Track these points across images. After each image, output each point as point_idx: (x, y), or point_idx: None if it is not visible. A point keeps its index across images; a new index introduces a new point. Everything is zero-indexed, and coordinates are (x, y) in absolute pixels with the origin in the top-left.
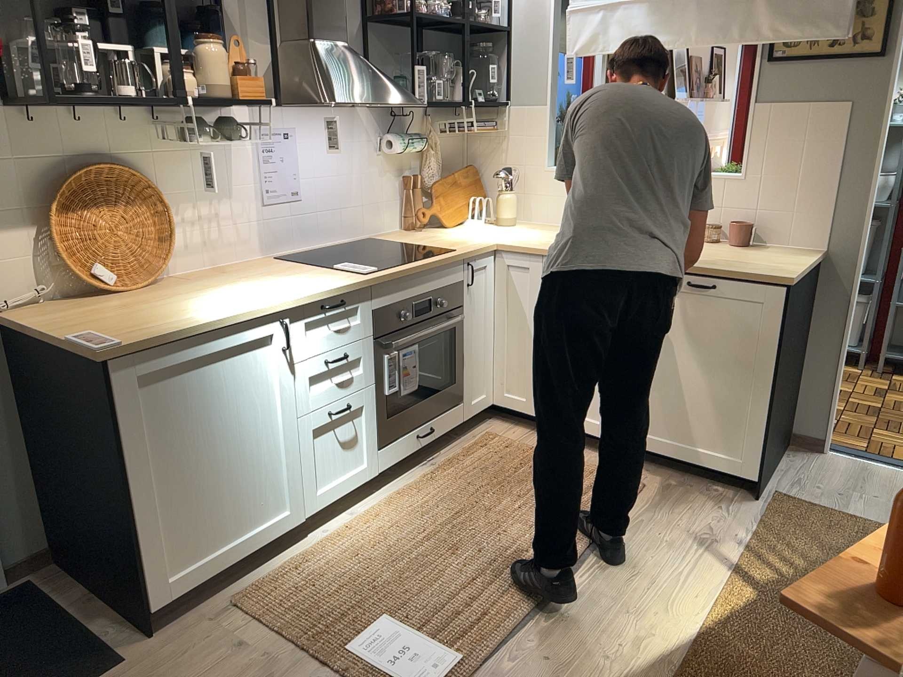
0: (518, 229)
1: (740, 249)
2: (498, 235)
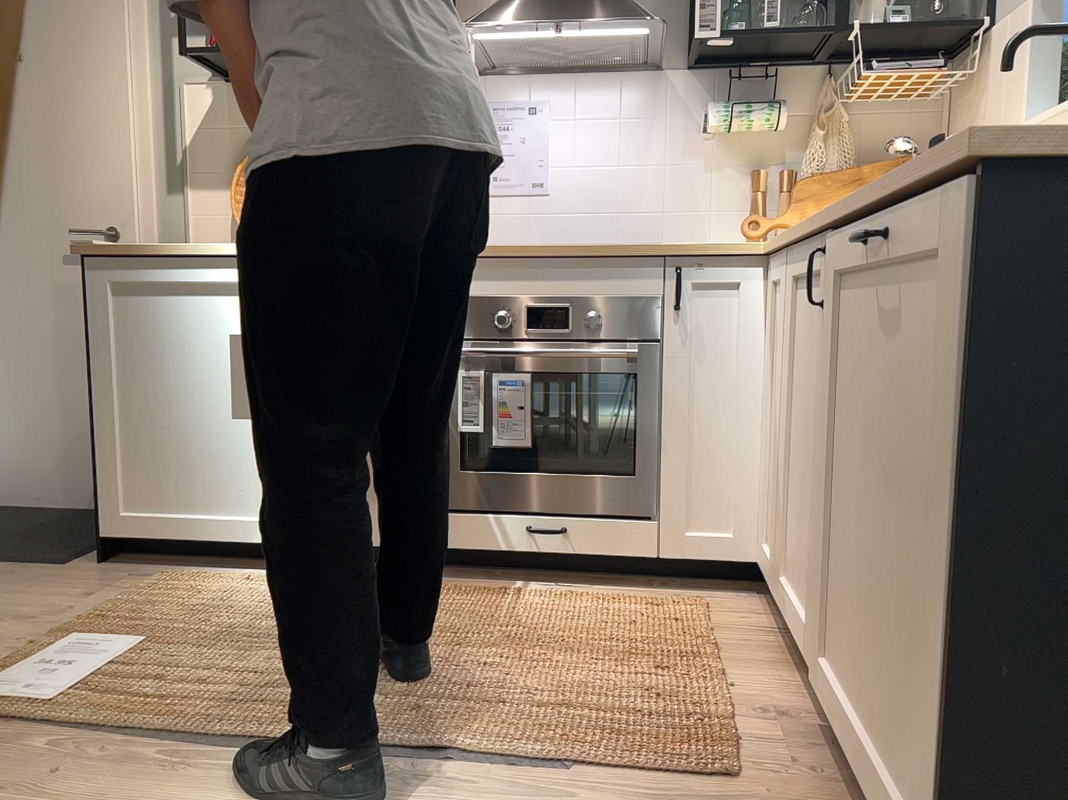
0: None
1: None
2: None
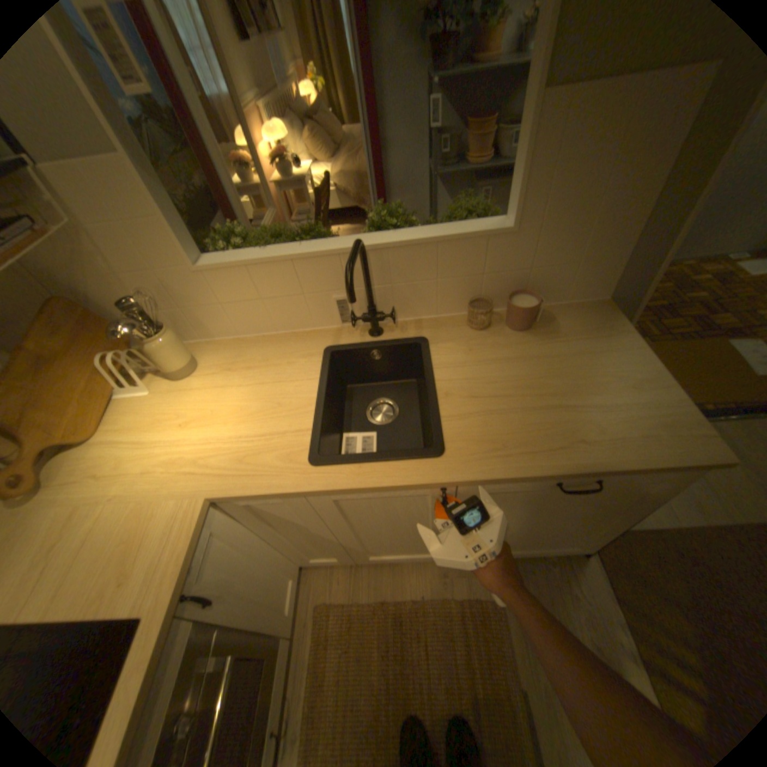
0: (205, 380)
1: (531, 340)
2: (186, 436)
